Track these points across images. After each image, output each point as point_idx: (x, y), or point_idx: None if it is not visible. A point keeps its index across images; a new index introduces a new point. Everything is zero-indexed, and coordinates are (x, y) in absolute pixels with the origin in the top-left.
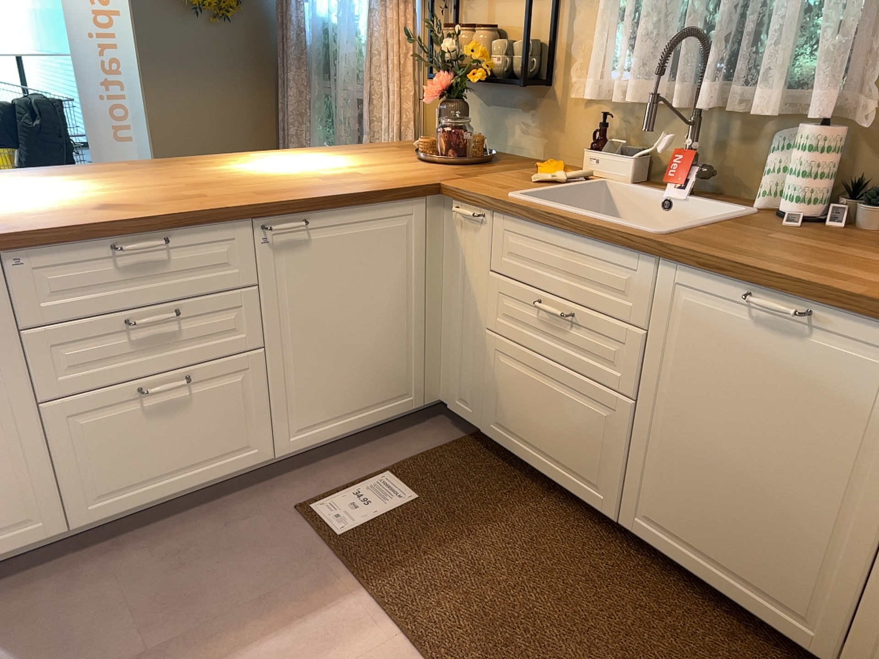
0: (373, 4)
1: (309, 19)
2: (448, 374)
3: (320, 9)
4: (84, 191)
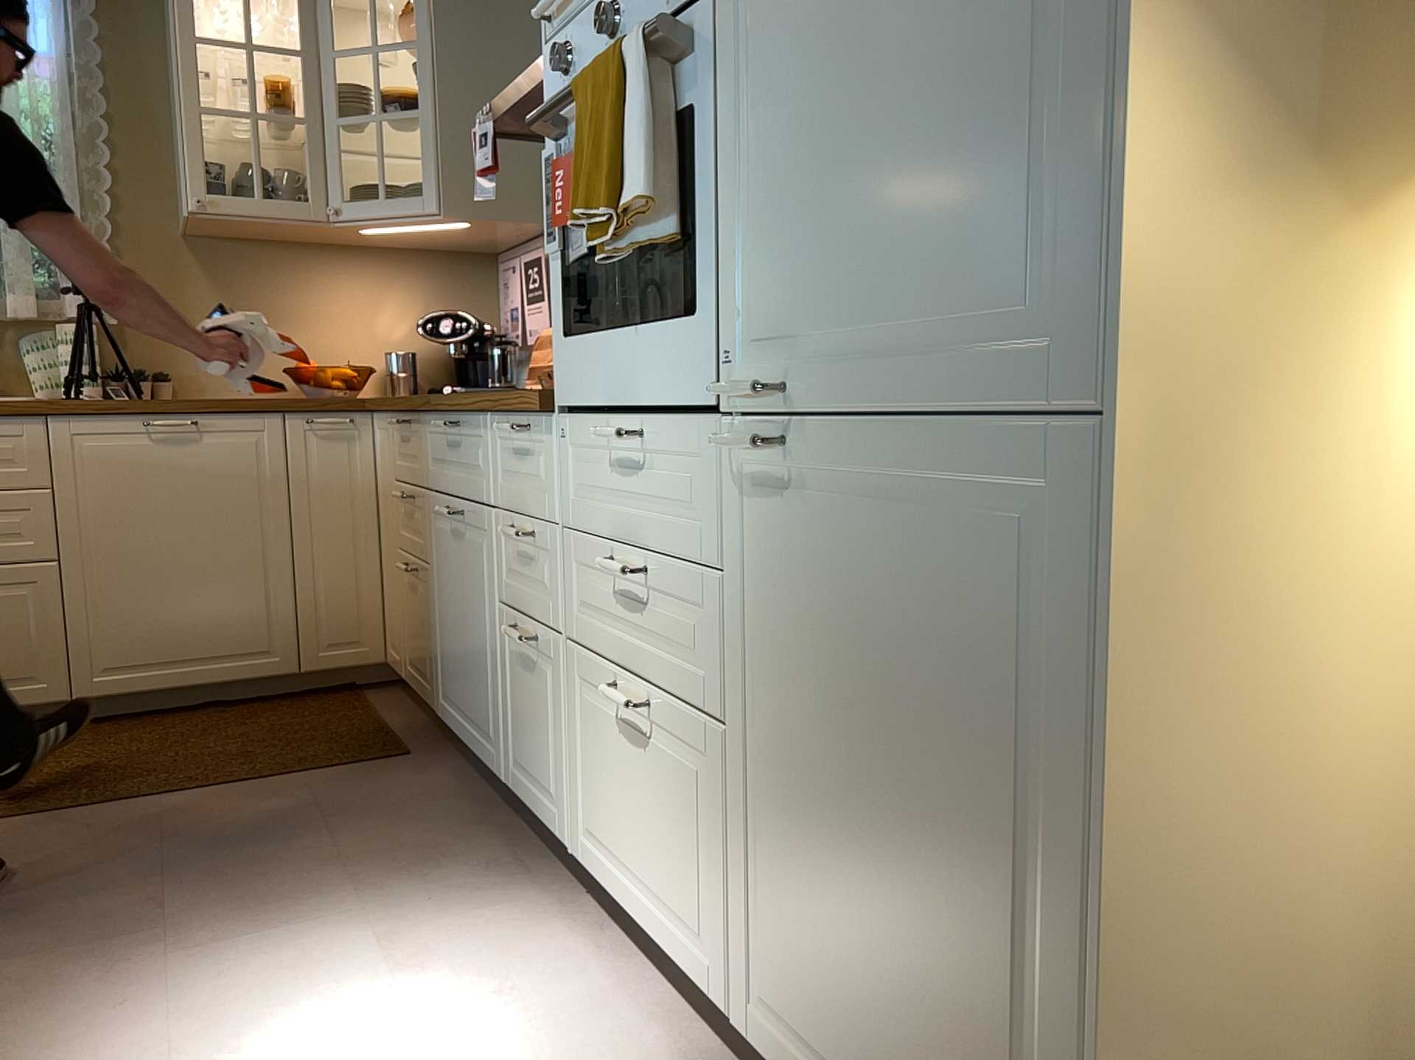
0: None
1: None
2: None
3: None
4: None
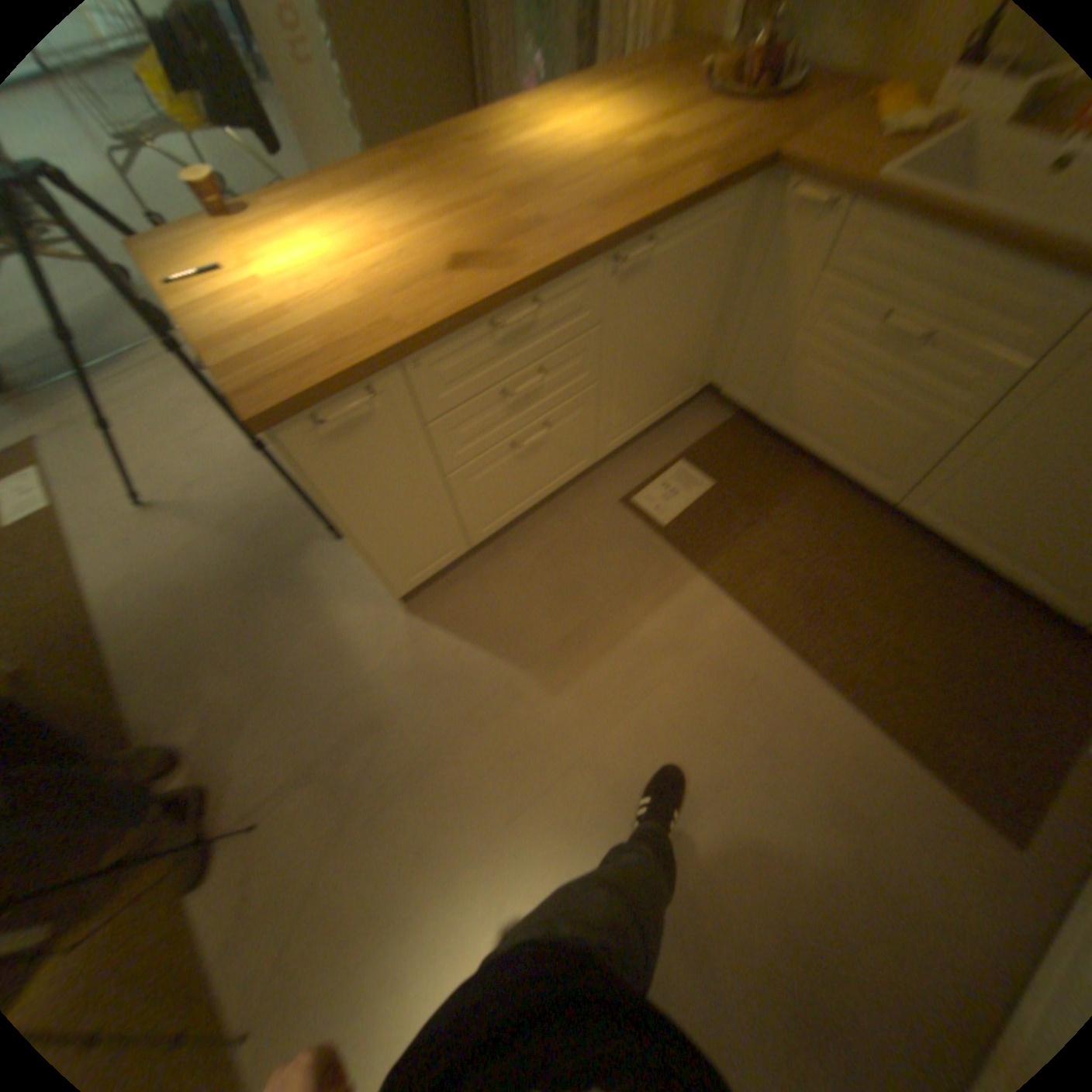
0: None
1: None
2: (726, 365)
3: None
4: (397, 225)
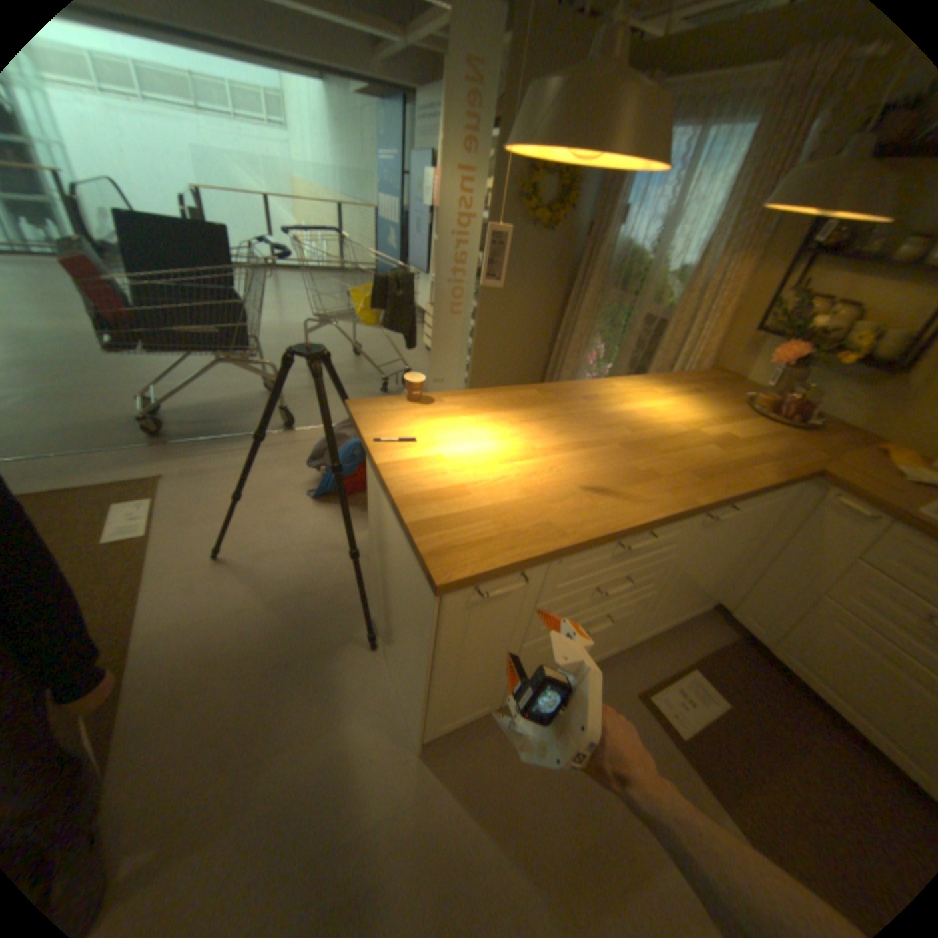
0: (711, 247)
1: (617, 237)
2: (744, 595)
3: (632, 231)
4: (546, 445)
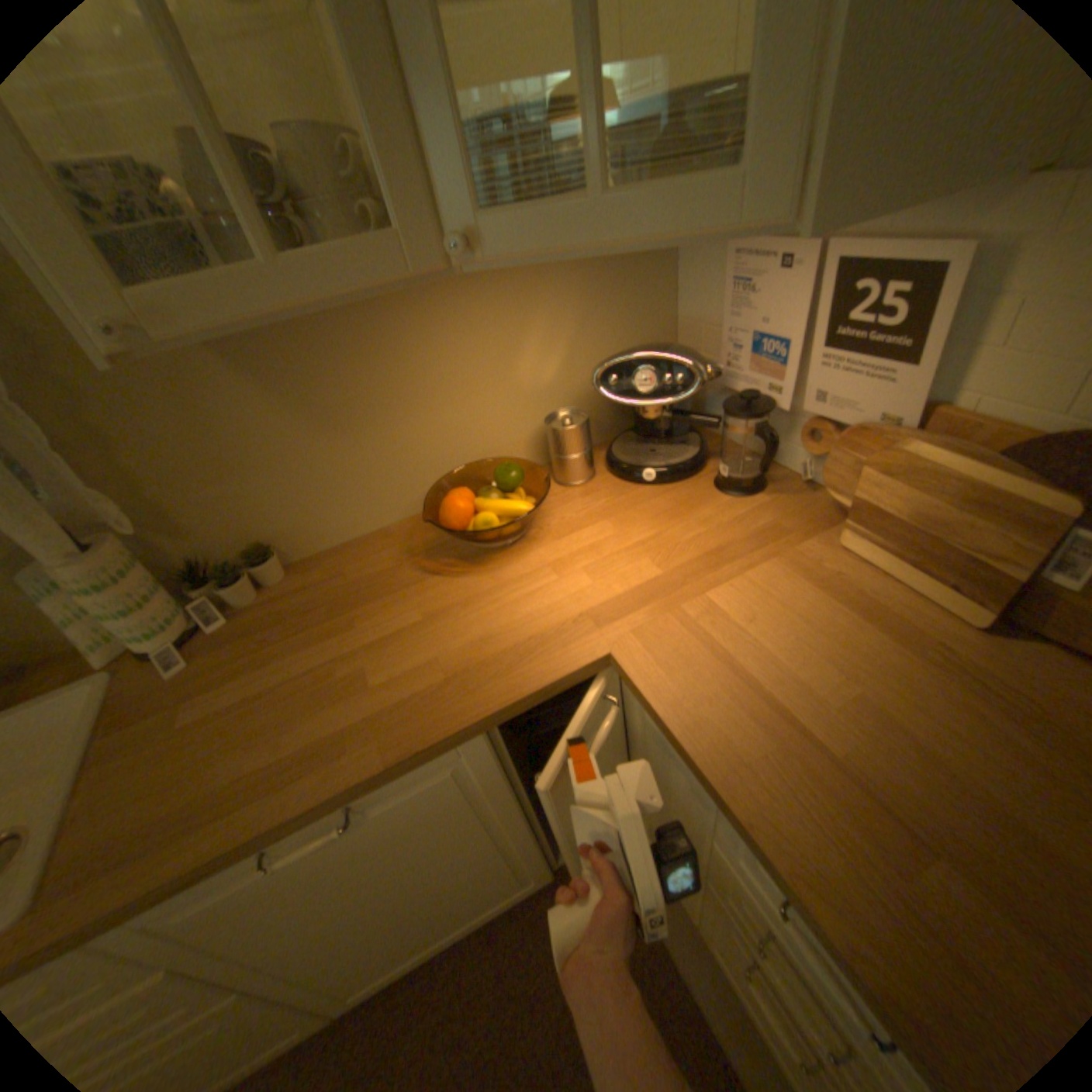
0: None
1: None
2: None
3: None
4: None
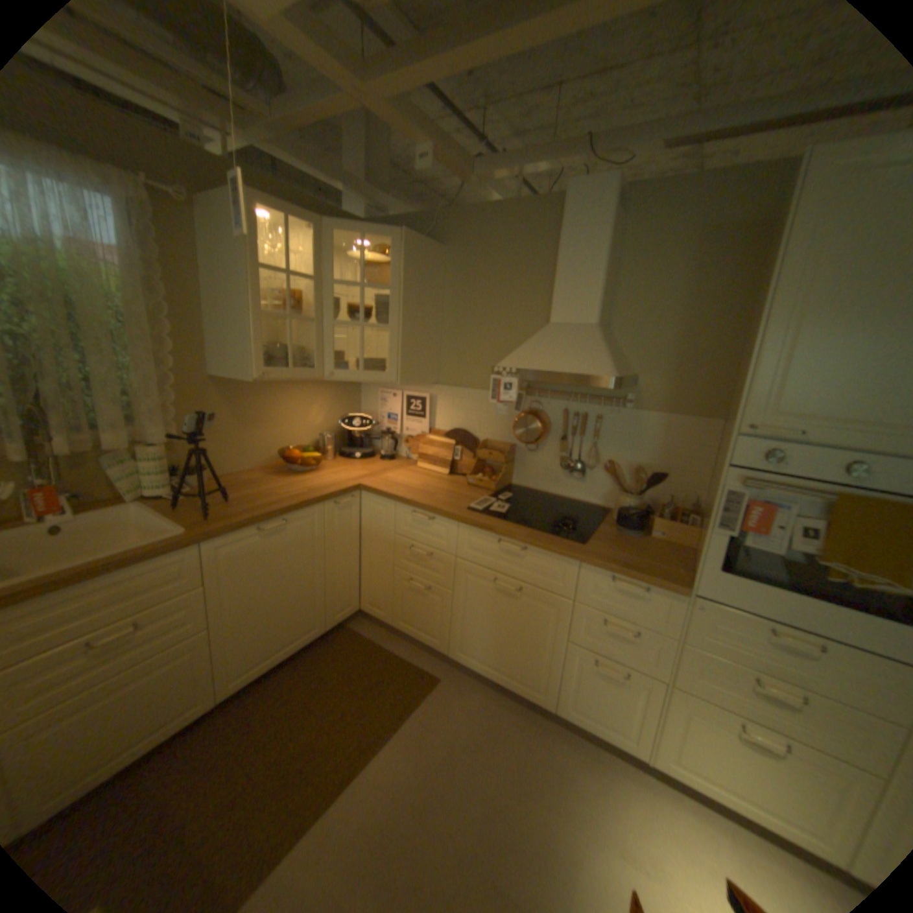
0: None
1: None
2: None
3: None
4: None
